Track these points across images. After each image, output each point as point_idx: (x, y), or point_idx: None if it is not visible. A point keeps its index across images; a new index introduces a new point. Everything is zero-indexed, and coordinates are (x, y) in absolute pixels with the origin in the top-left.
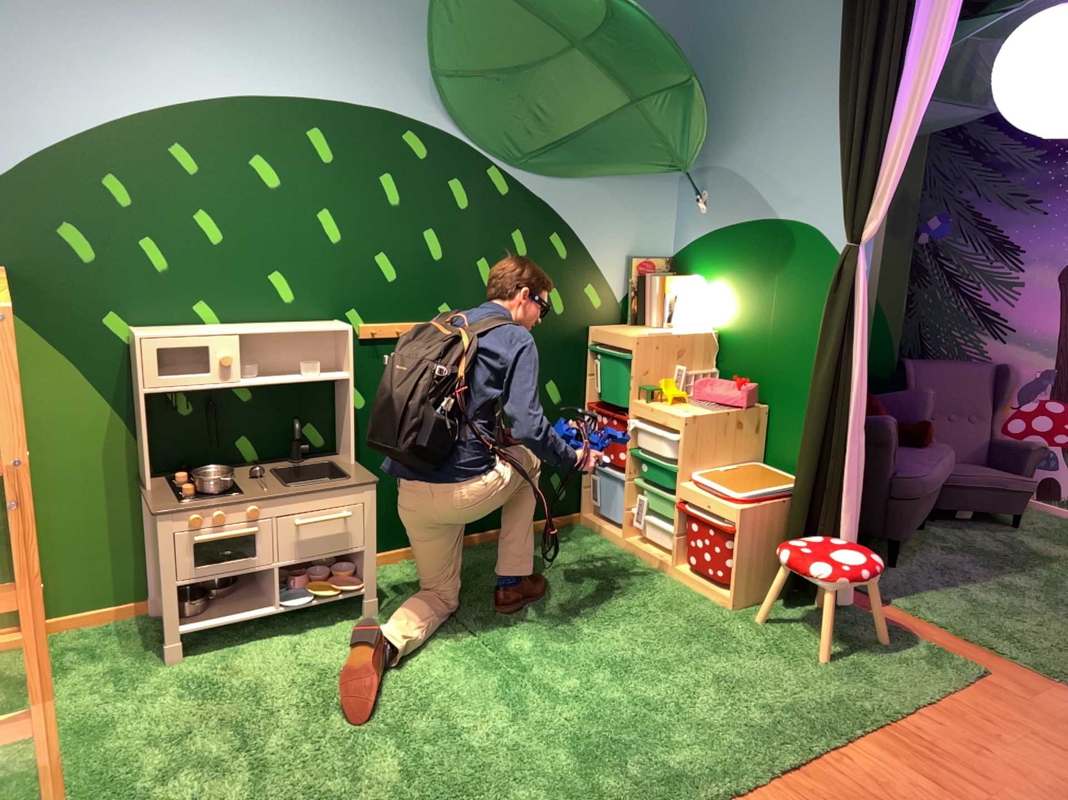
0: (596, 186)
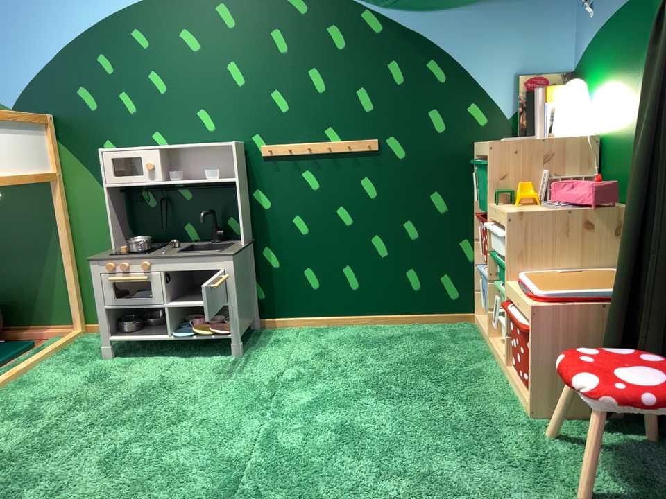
0: (475, 9)
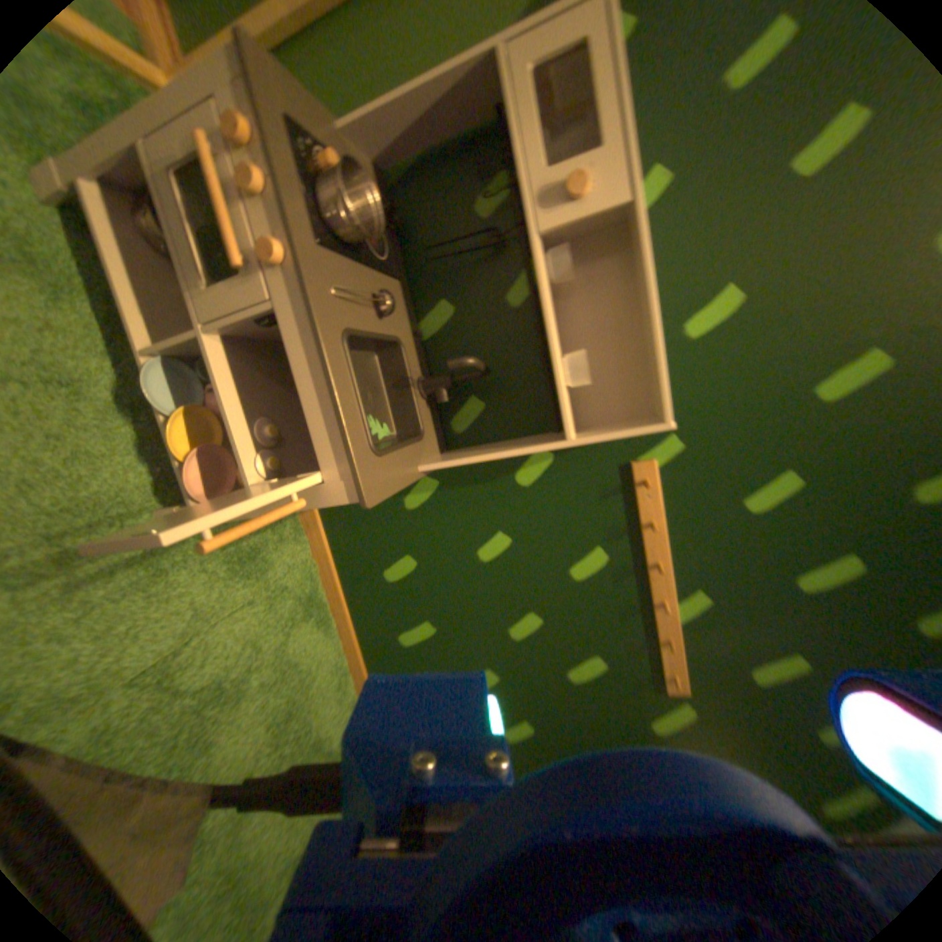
0: None
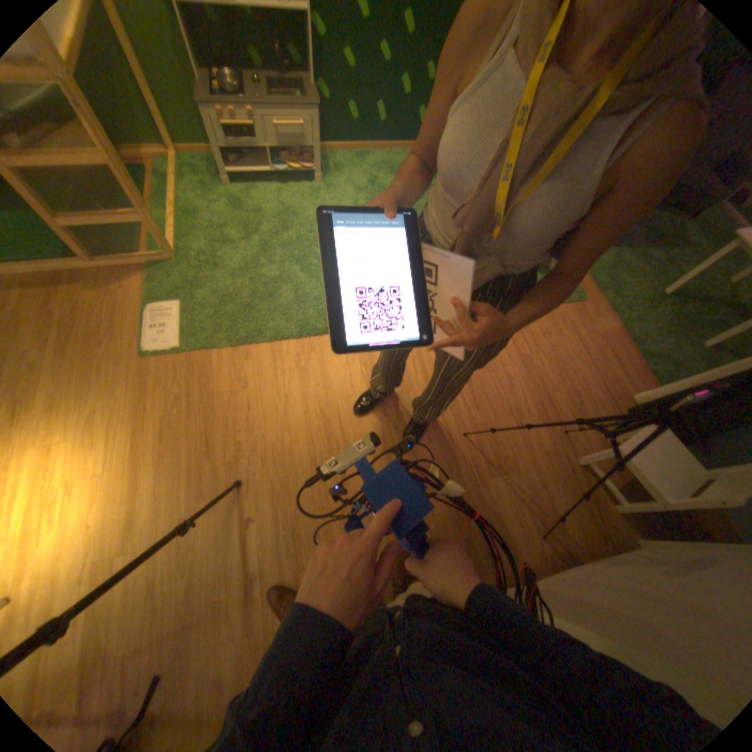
0: None
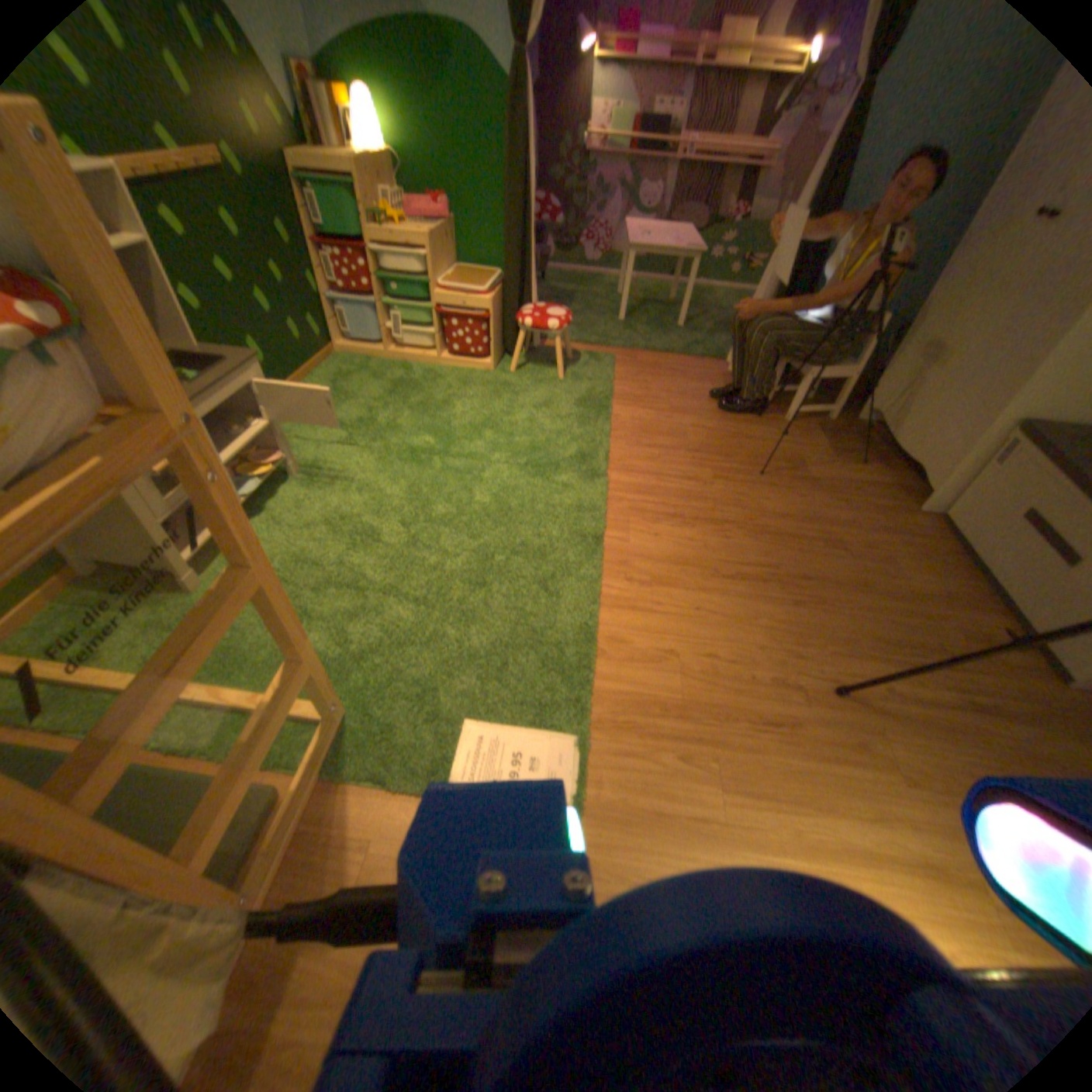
0: None
